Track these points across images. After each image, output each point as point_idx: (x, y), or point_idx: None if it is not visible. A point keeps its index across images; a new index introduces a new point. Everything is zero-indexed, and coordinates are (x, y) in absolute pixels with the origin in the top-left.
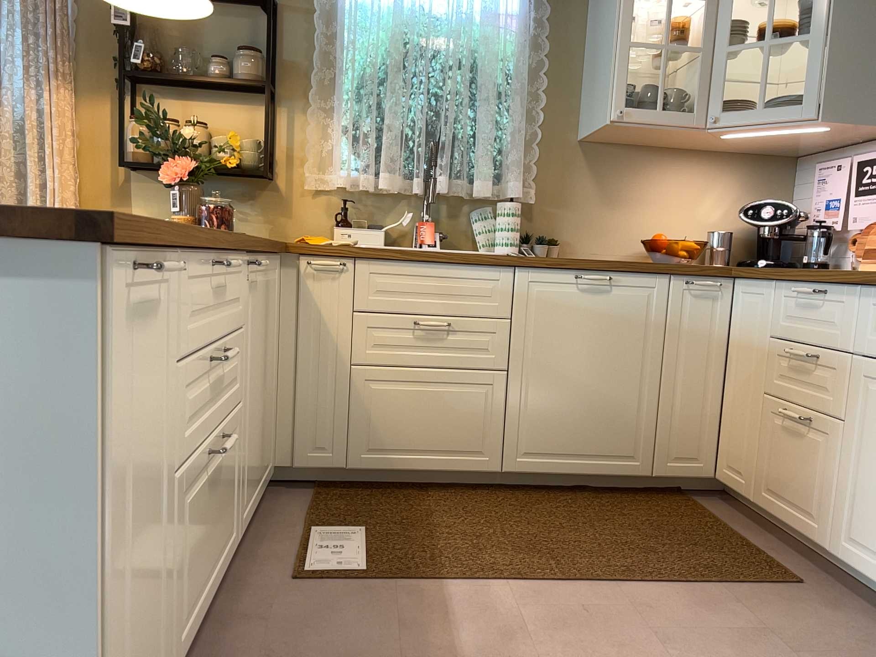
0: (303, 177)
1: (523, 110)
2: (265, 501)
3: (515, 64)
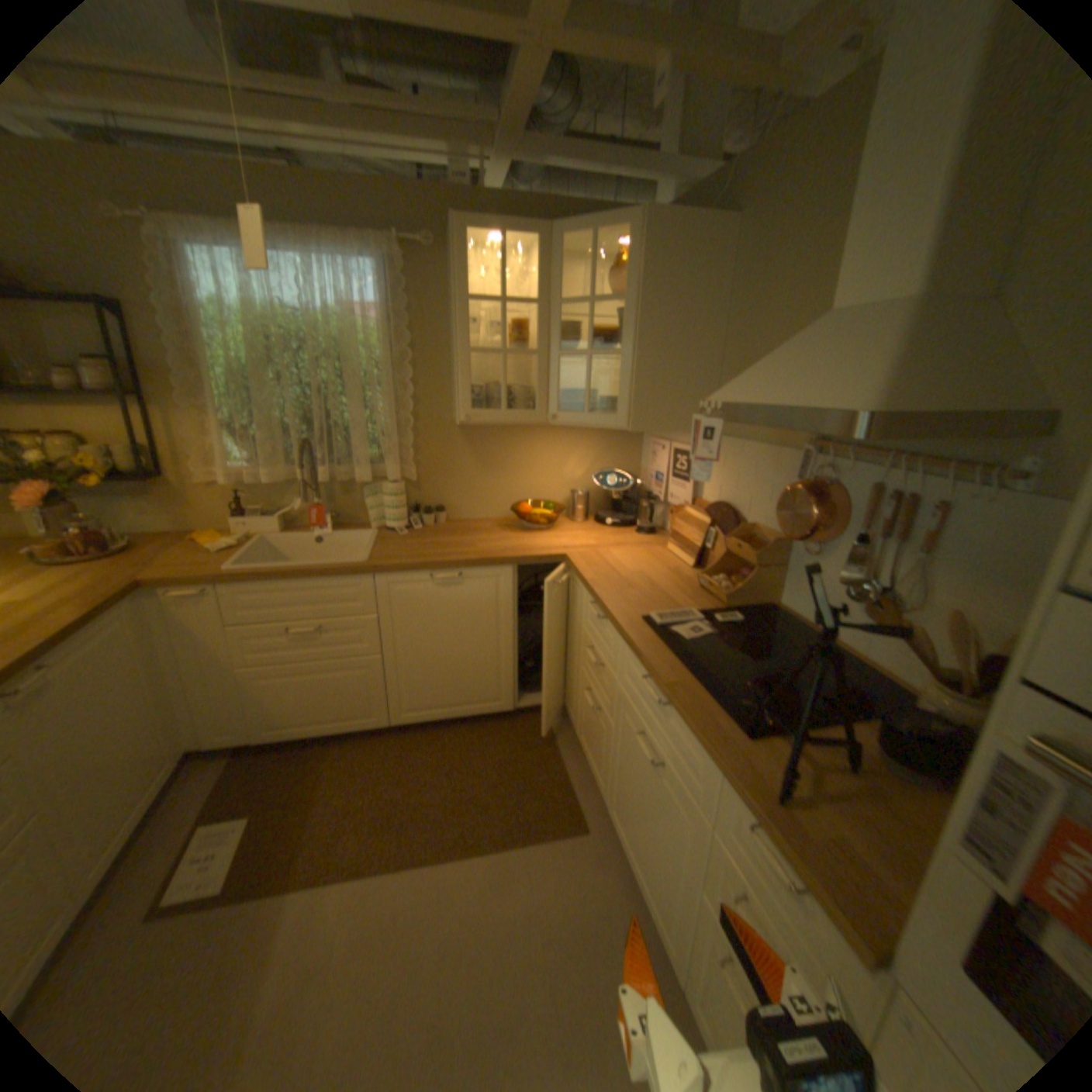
0: (190, 471)
1: (392, 400)
2: (175, 786)
3: (379, 355)
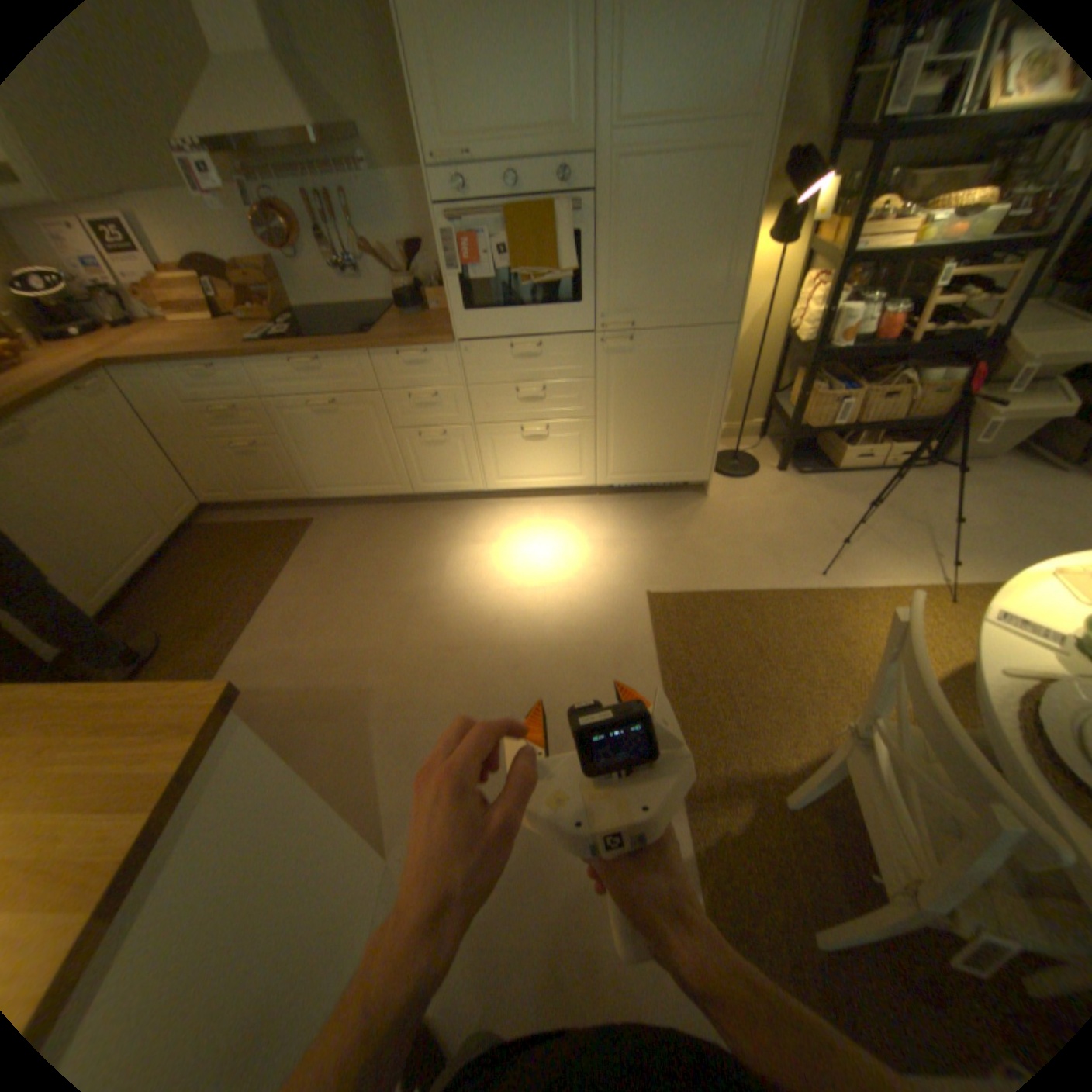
0: None
1: None
2: None
3: None
